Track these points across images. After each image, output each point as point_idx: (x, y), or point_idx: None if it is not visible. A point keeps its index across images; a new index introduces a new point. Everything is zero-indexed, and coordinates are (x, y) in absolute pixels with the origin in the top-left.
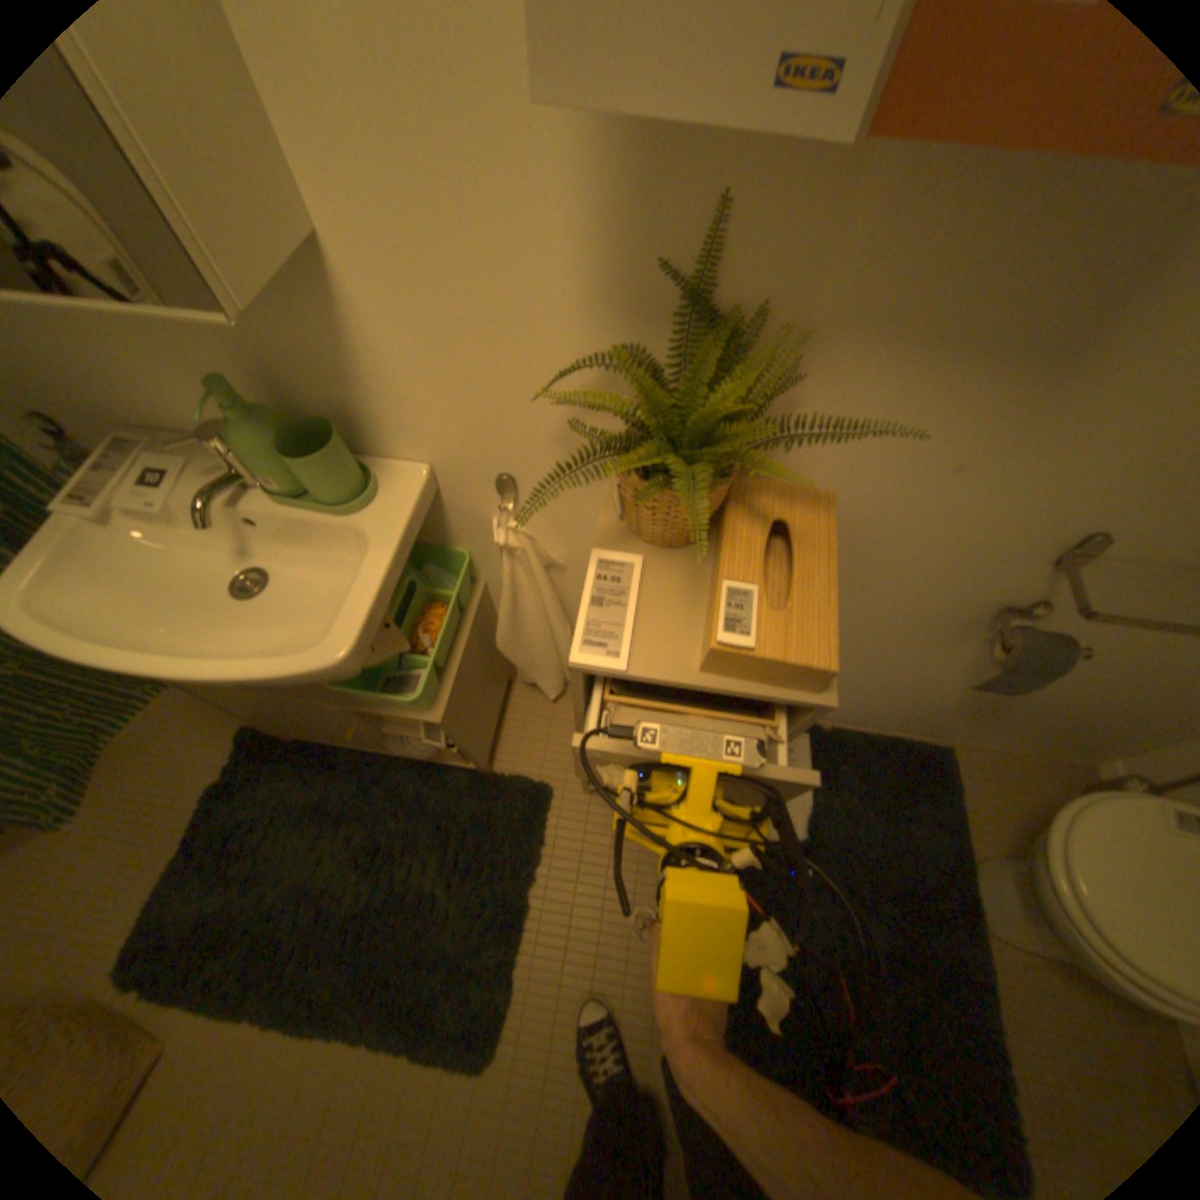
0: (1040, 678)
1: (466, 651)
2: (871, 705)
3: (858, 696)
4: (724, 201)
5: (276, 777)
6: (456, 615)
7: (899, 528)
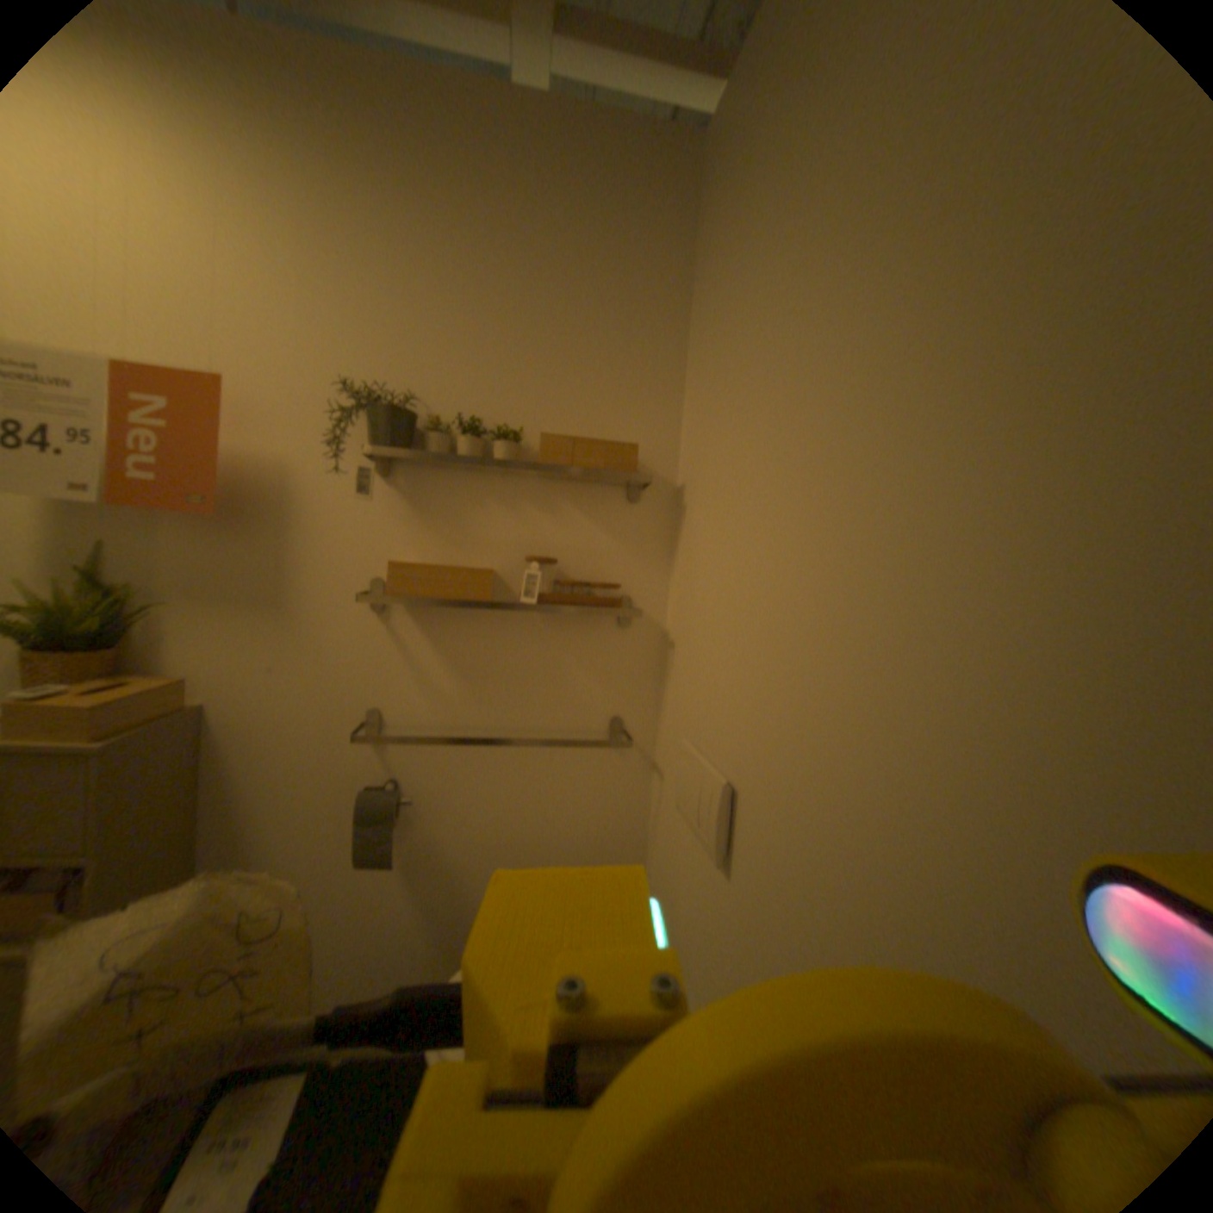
0: (383, 825)
1: None
2: (365, 992)
3: (343, 975)
4: (100, 546)
5: None
6: None
7: (261, 723)
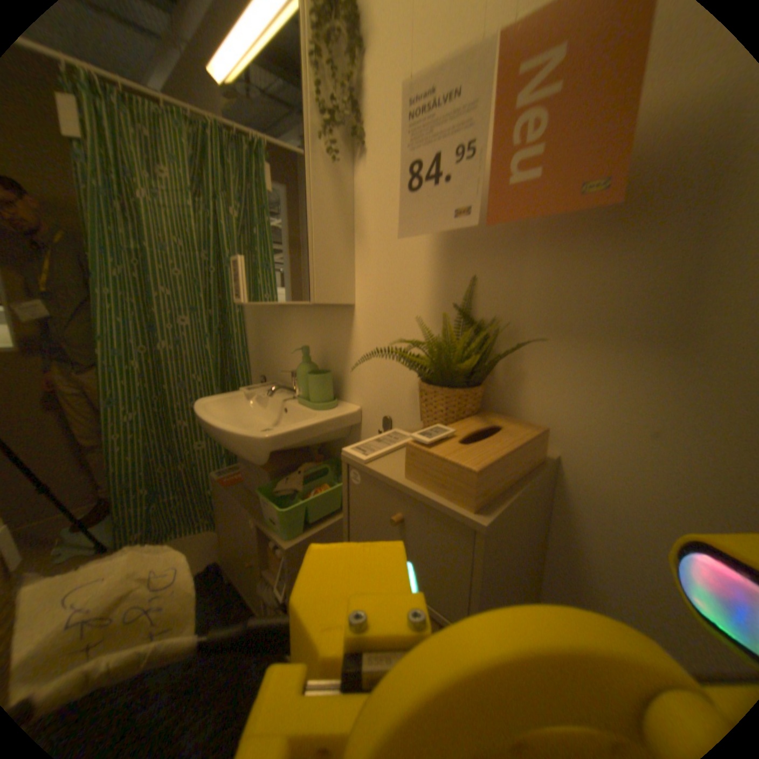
0: None
1: (329, 531)
2: None
3: None
4: (474, 283)
5: (201, 599)
6: (337, 505)
7: (633, 502)
